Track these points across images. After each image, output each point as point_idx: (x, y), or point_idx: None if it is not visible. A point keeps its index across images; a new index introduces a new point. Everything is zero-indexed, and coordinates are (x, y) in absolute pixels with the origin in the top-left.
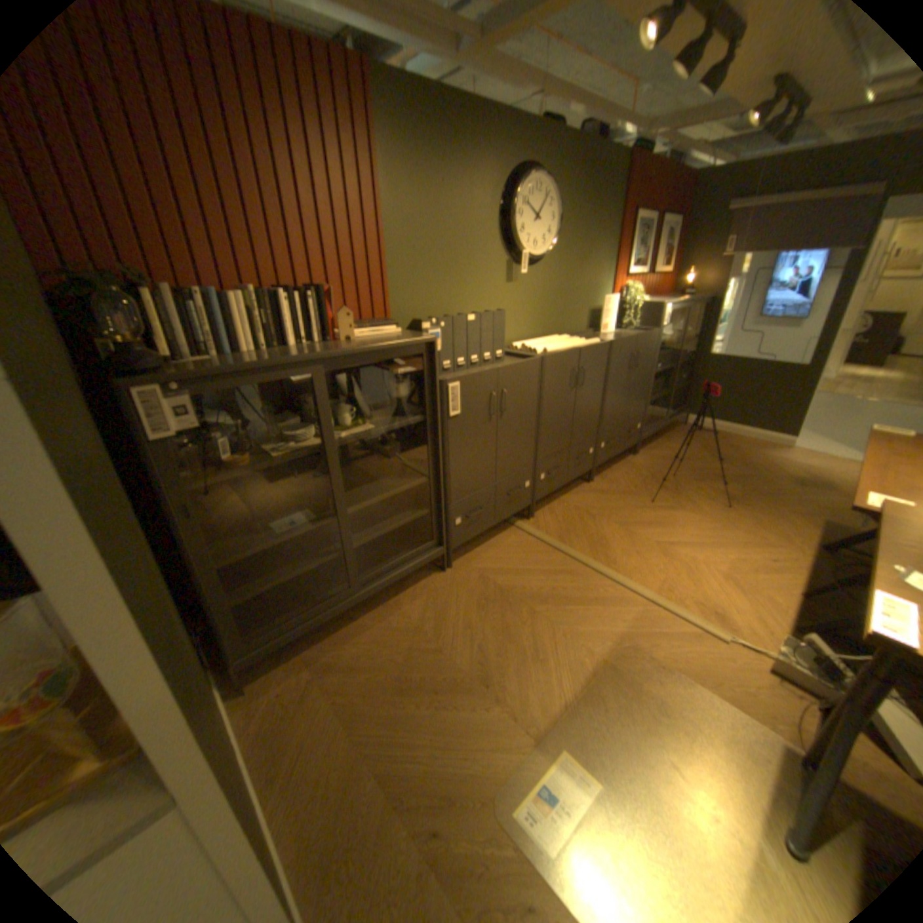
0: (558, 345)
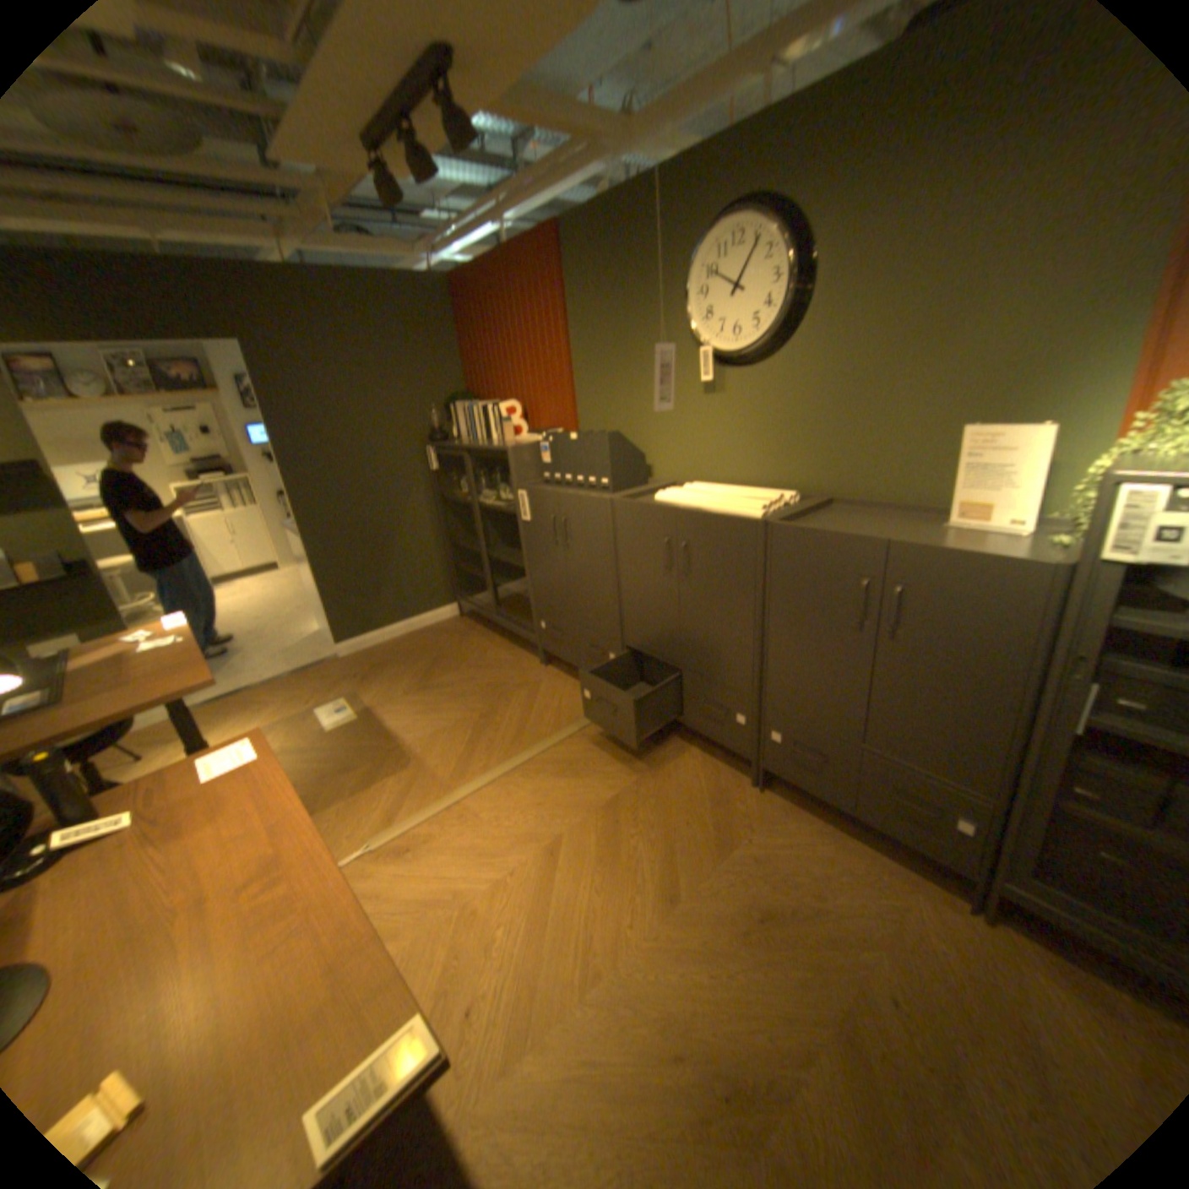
0: (693, 498)
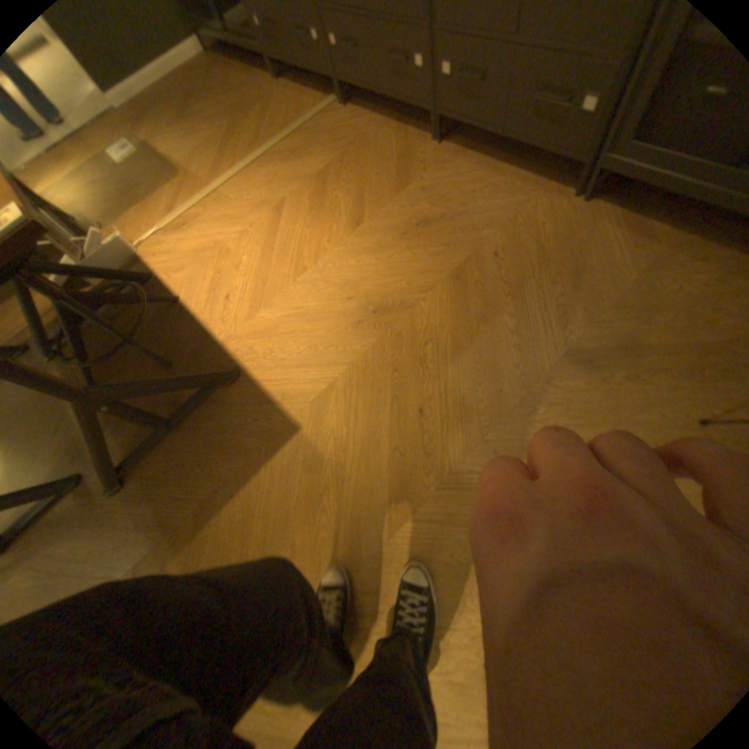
0: None
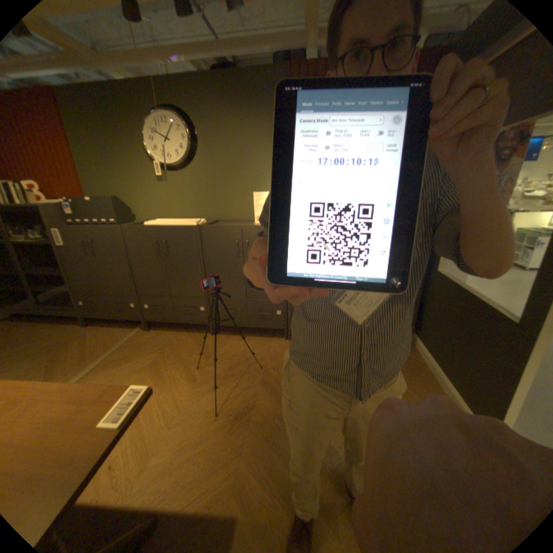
0: (164, 221)
